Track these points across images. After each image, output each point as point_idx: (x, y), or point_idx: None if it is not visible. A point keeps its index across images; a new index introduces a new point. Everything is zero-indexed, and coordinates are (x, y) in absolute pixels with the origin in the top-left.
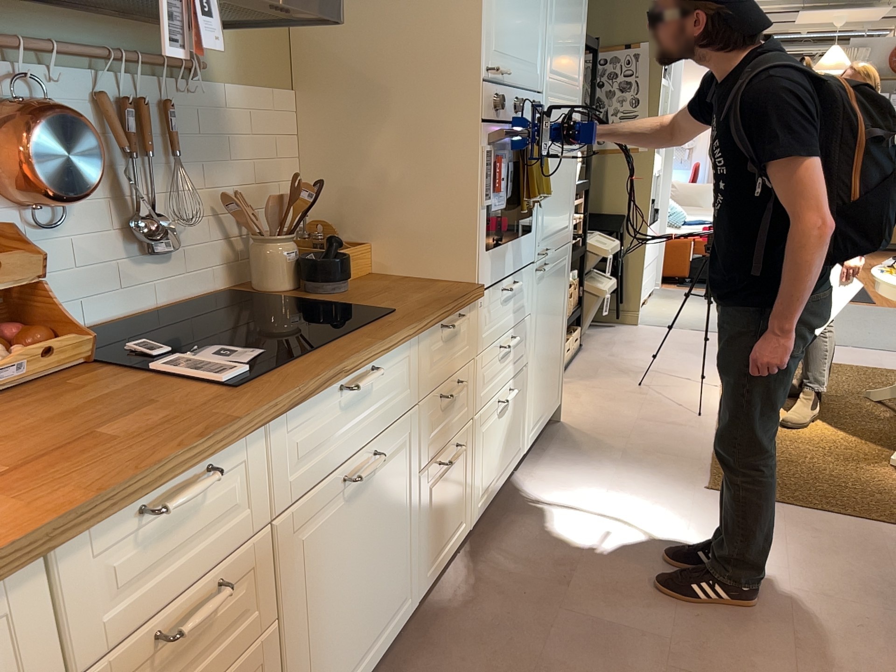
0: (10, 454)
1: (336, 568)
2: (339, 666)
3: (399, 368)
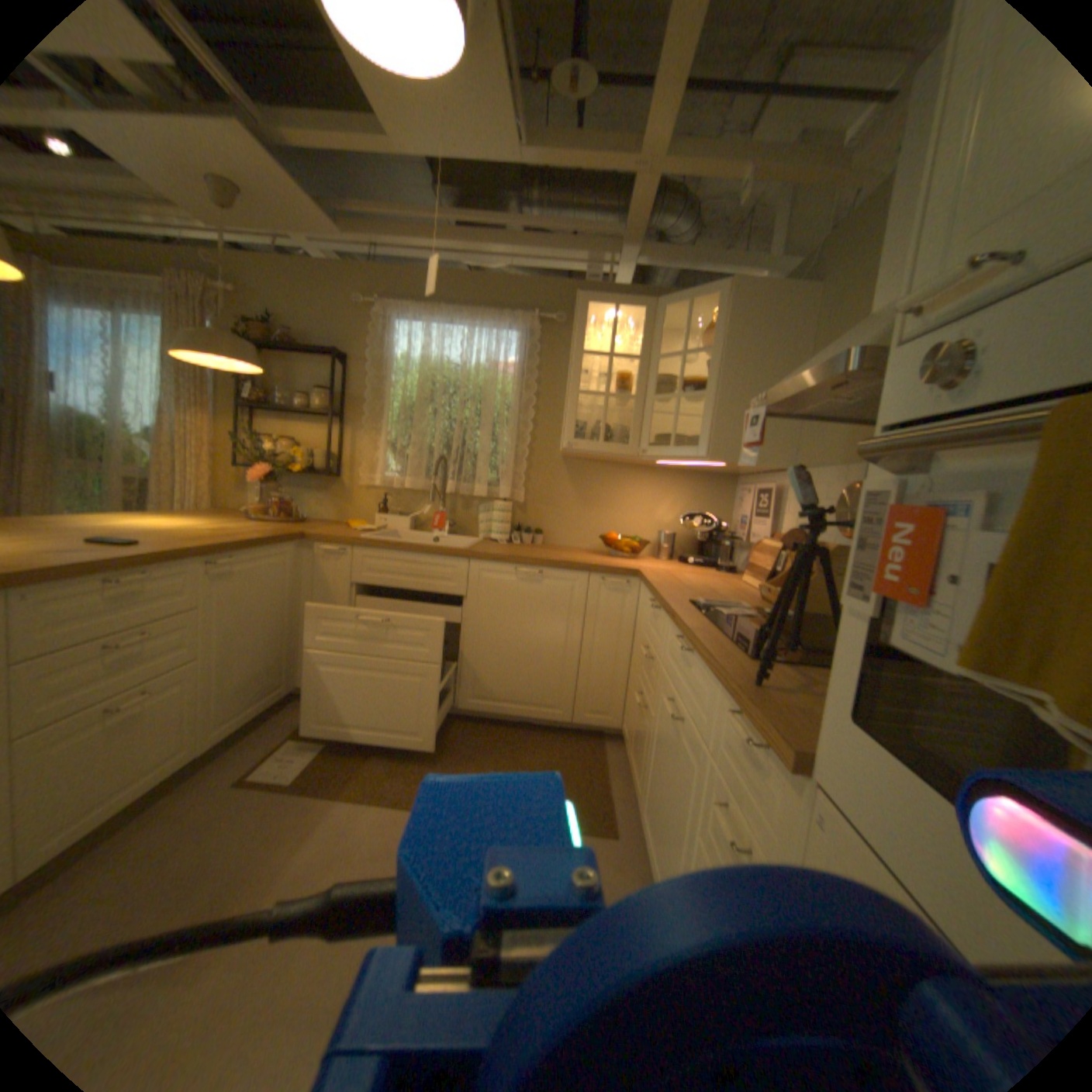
0: (696, 588)
1: (662, 750)
2: (652, 821)
3: (705, 686)
